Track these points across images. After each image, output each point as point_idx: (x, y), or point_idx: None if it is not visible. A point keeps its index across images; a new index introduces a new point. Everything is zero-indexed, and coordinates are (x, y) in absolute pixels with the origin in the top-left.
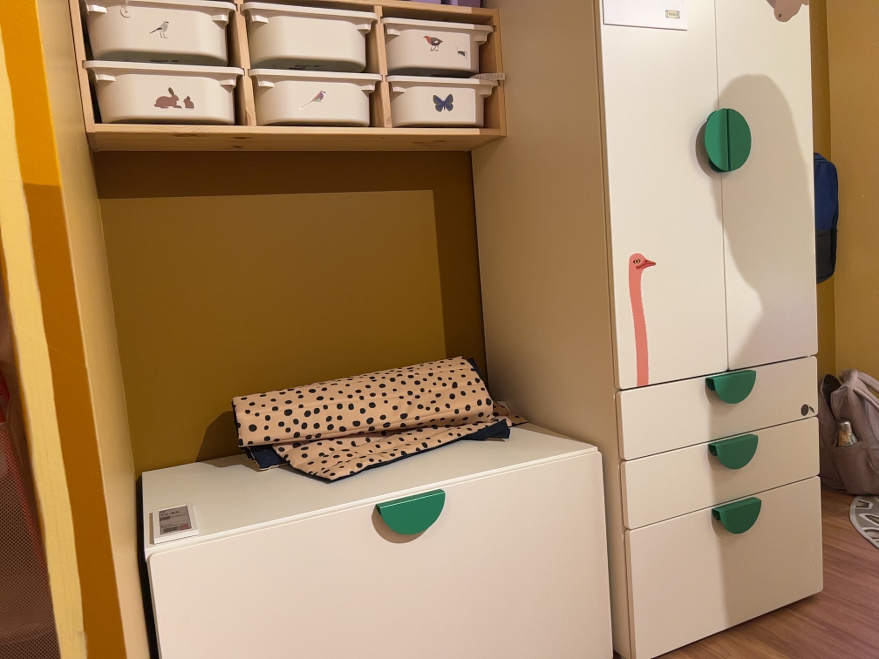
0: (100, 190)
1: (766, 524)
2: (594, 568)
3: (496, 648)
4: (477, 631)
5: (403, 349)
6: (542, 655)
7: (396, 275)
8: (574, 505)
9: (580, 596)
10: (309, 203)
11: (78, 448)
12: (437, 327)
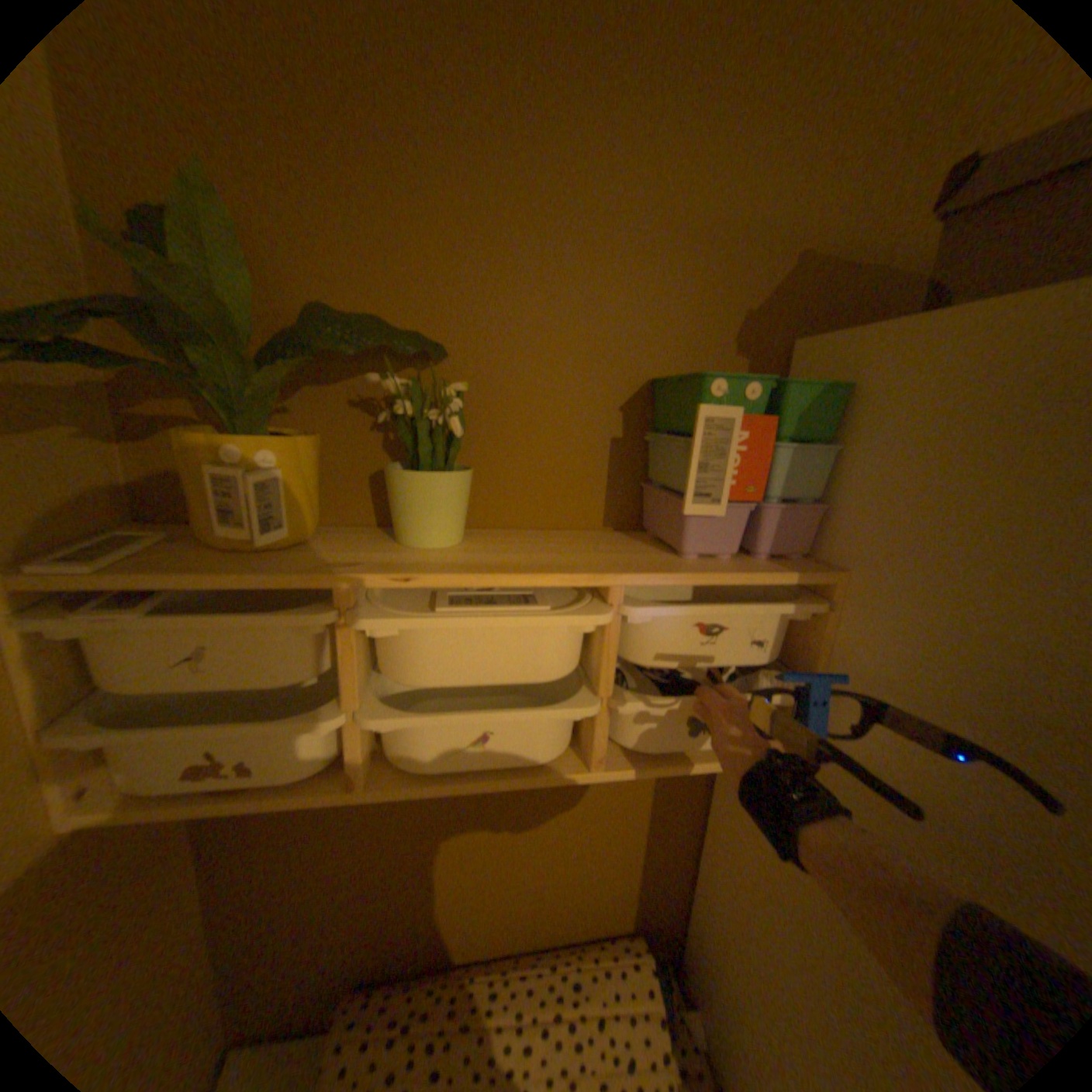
0: None
1: None
2: None
3: None
4: None
5: (577, 915)
6: None
7: (584, 838)
8: None
9: None
10: None
11: None
12: (627, 891)
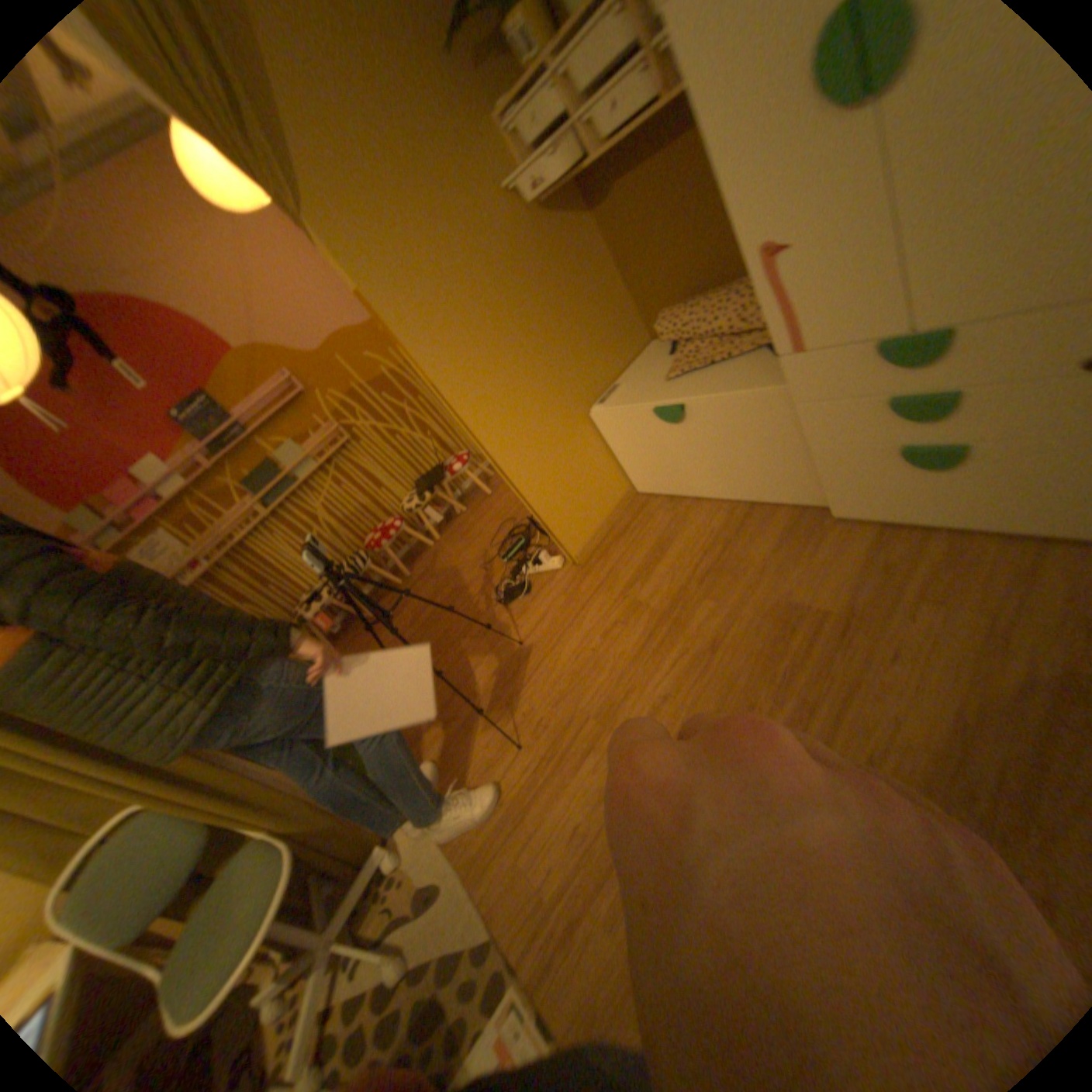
0: (580, 196)
1: (992, 467)
2: (801, 455)
3: (741, 476)
4: (727, 465)
5: None
6: (772, 487)
7: None
8: (775, 418)
9: (793, 466)
10: (679, 146)
11: (471, 429)
12: None
